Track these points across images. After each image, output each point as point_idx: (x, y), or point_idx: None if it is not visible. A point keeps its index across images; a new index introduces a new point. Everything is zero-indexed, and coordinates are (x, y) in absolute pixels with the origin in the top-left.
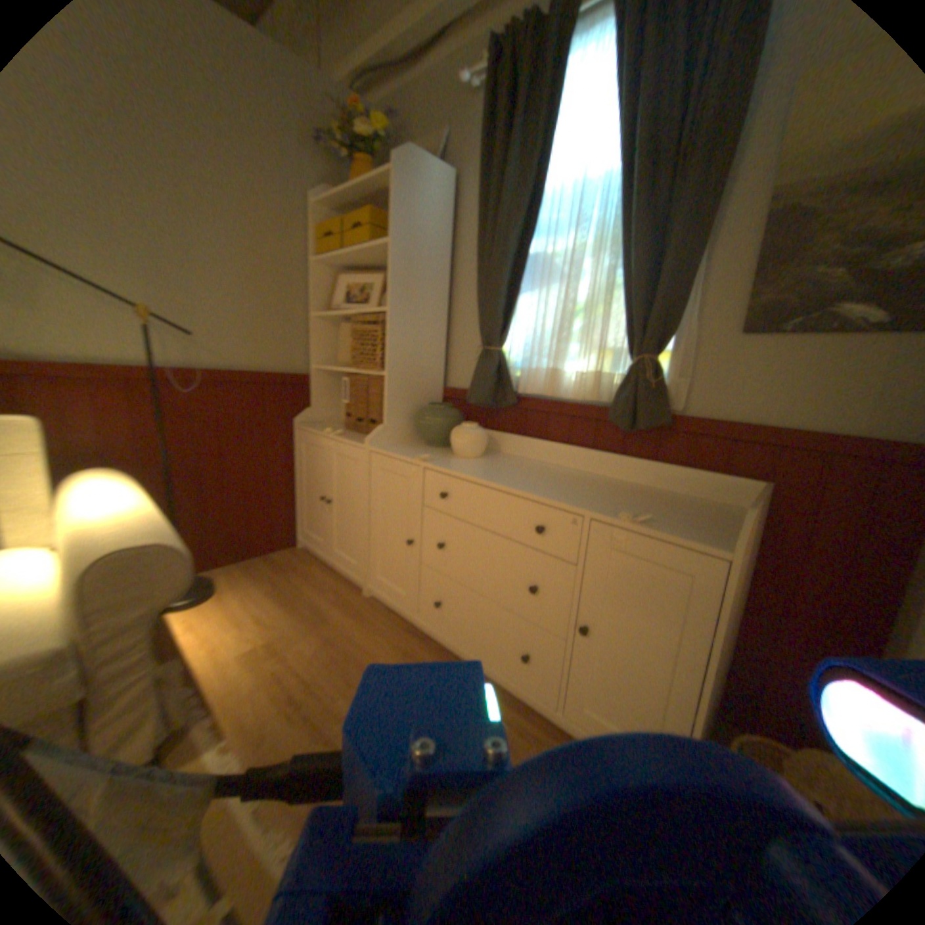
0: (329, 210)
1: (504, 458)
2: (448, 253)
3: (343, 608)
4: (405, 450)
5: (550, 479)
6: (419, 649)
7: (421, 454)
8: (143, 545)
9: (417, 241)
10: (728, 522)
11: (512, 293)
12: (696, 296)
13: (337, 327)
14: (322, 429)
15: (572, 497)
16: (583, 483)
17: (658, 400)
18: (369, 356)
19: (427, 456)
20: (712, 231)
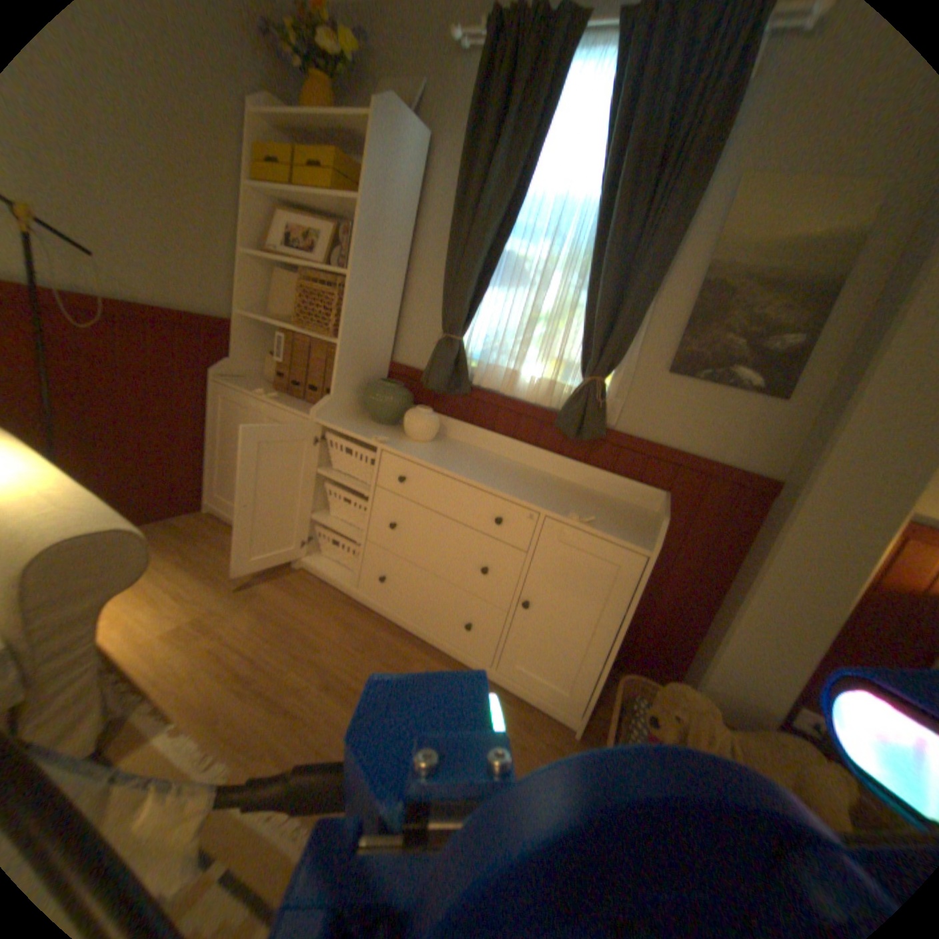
0: (272, 128)
1: (452, 444)
2: (413, 222)
3: (272, 579)
4: (355, 426)
5: (501, 472)
6: (359, 619)
7: (374, 433)
8: (99, 530)
9: (387, 205)
10: (640, 522)
11: (479, 285)
12: (640, 333)
13: (269, 270)
14: (248, 387)
15: (526, 494)
16: (528, 478)
17: (599, 416)
18: (312, 315)
19: (384, 438)
20: (662, 284)
